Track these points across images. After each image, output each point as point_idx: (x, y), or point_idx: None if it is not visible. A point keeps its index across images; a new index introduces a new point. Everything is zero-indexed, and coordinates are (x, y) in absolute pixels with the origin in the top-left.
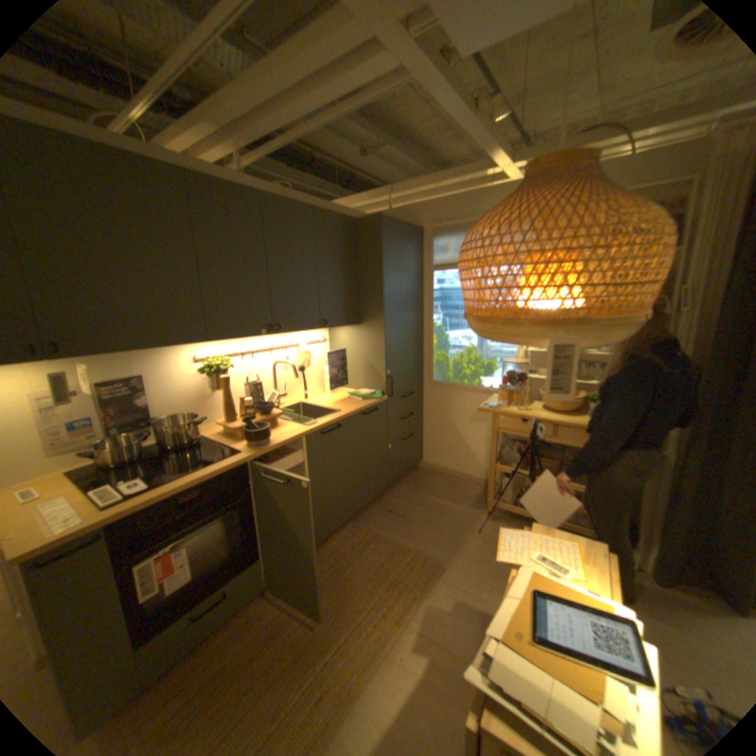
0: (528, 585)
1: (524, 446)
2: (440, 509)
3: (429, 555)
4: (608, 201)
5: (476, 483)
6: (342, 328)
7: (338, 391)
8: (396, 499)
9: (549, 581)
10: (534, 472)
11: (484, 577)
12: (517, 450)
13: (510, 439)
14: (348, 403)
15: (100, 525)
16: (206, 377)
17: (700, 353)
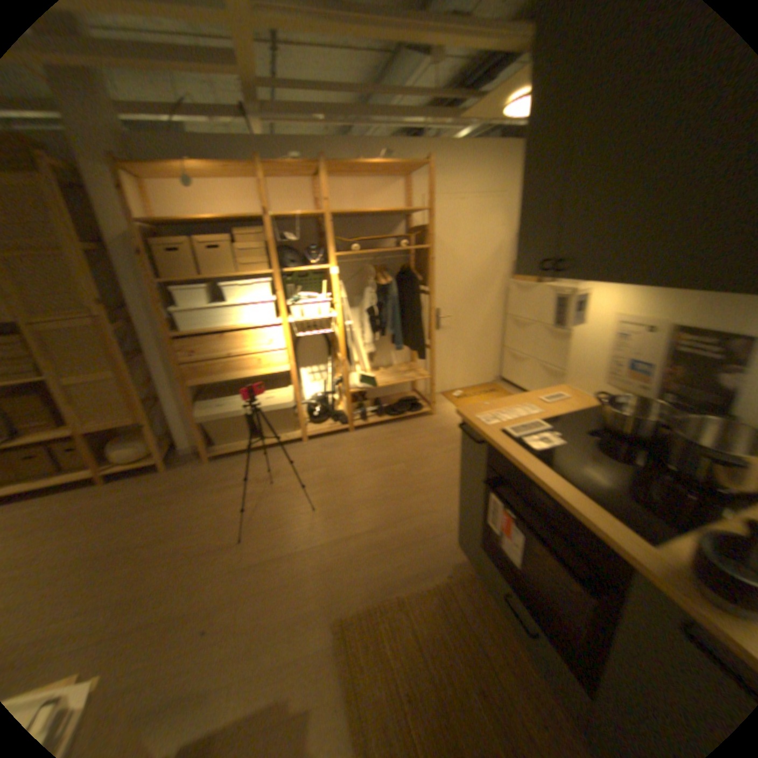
0: None
1: None
2: None
3: None
4: None
5: None
6: None
7: None
8: None
9: None
10: None
11: None
12: None
13: None
14: None
15: (482, 435)
16: None
17: None
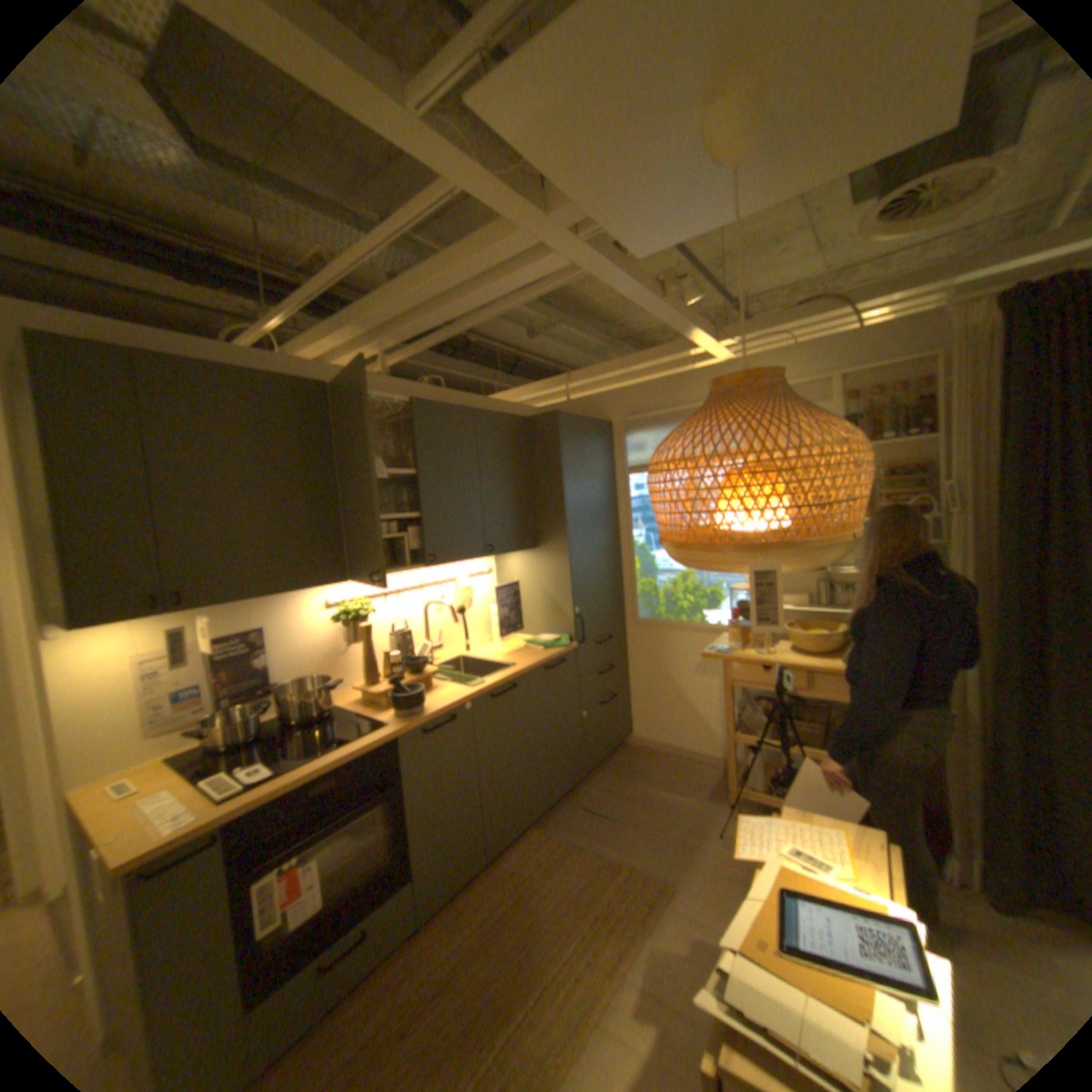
0: (777, 887)
1: (771, 705)
2: (661, 806)
3: (649, 873)
4: (788, 425)
5: (711, 765)
6: (512, 554)
7: (510, 638)
8: (598, 793)
9: (805, 881)
10: (789, 742)
11: (731, 903)
12: (762, 711)
13: (753, 697)
14: (525, 654)
15: (217, 824)
16: (340, 627)
17: (985, 566)
